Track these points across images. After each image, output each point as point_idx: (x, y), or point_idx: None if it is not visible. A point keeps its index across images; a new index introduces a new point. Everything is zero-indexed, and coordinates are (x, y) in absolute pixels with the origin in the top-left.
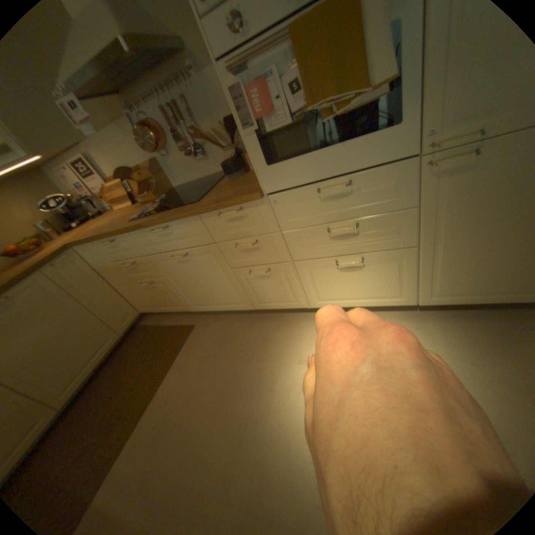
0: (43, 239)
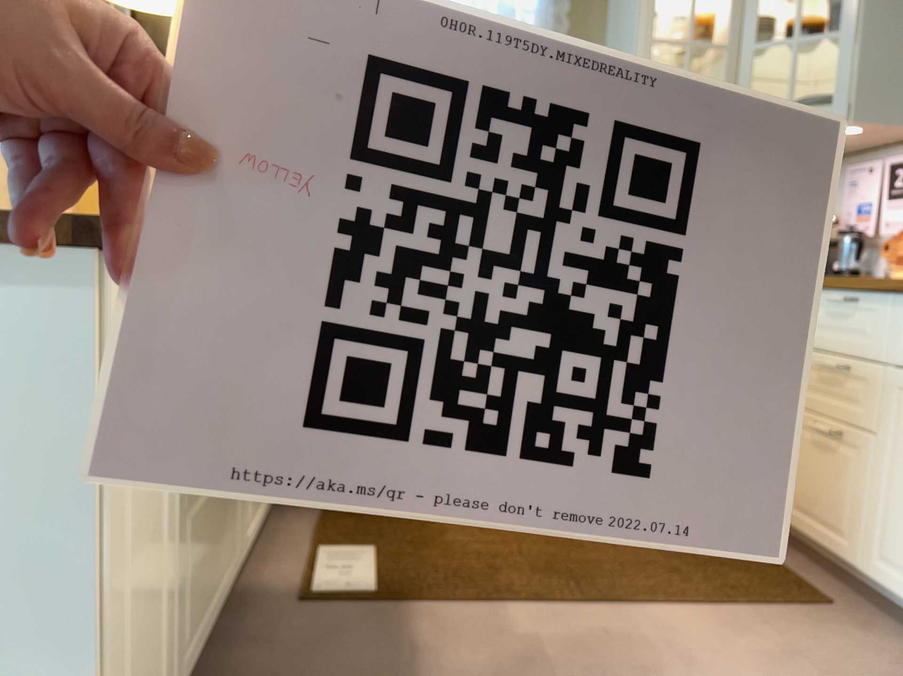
0: None
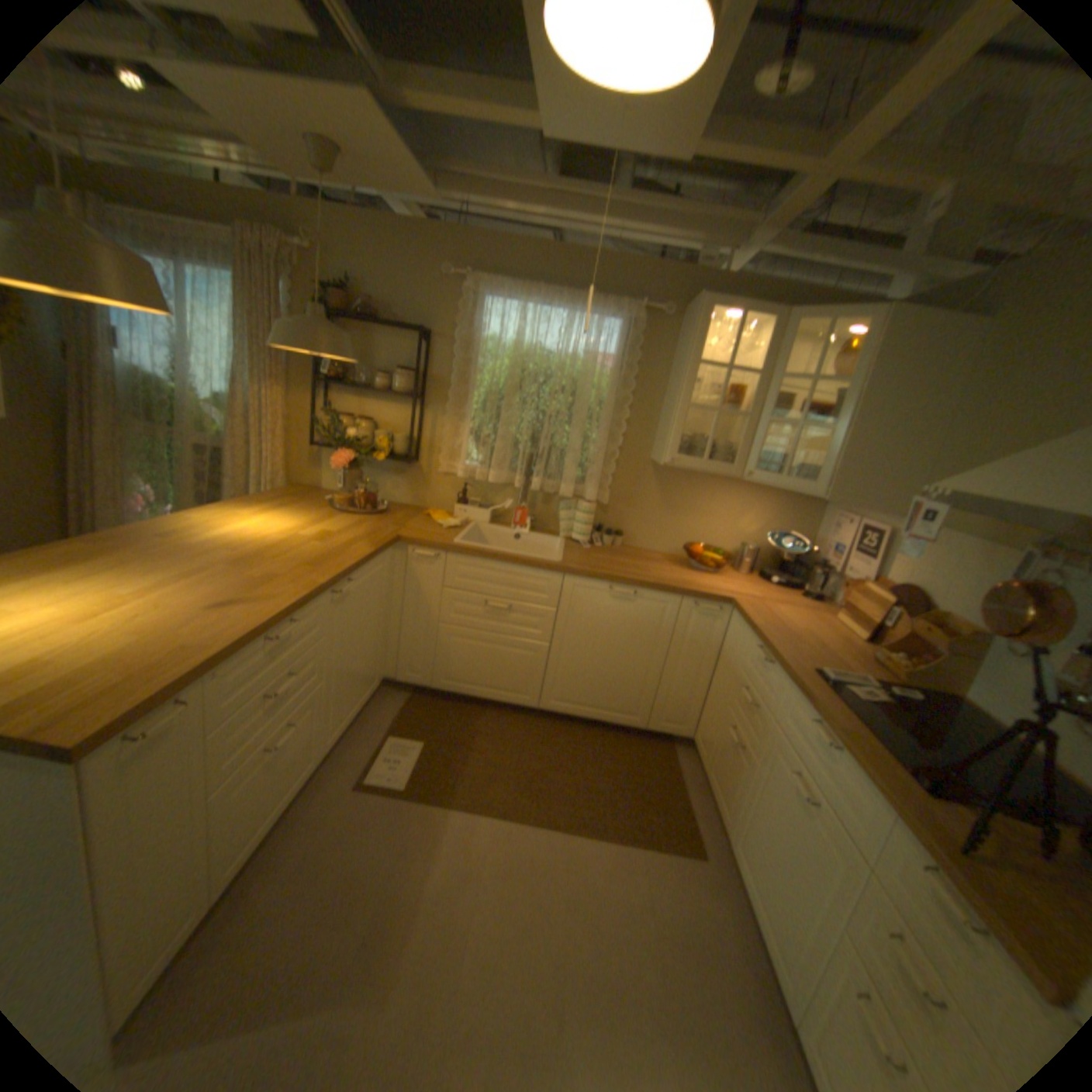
0: (730, 562)
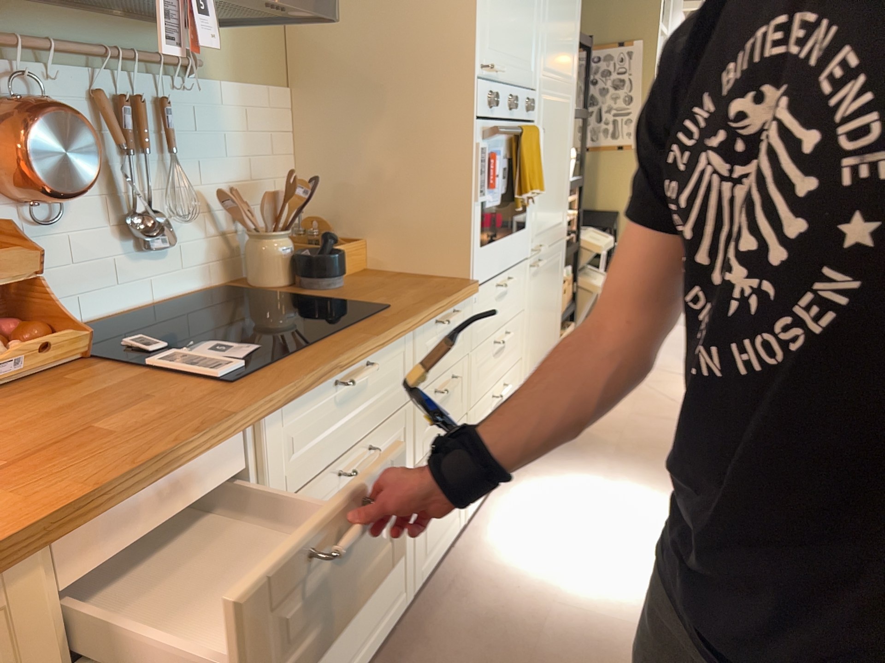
0: None
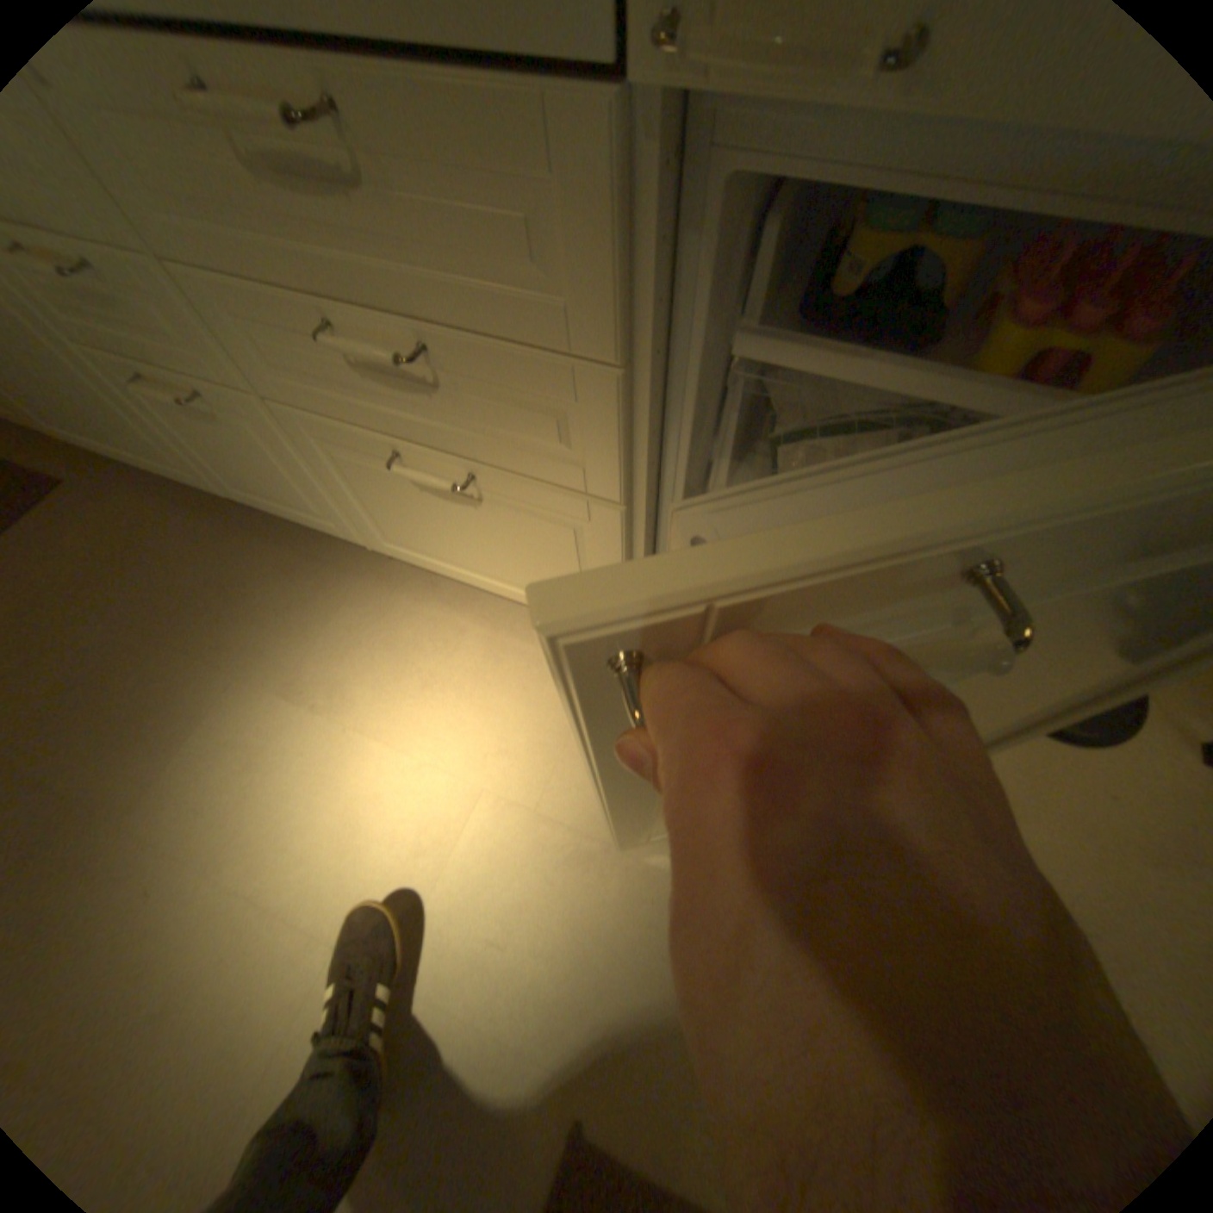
0: None
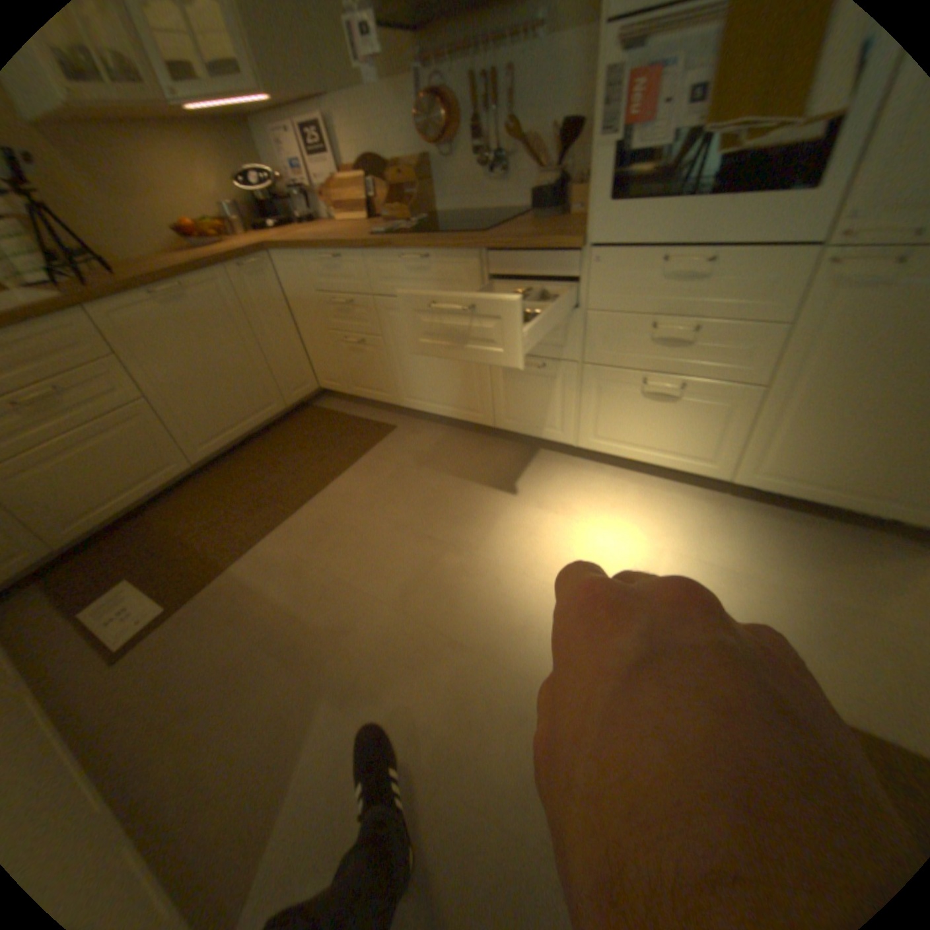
0: (219, 226)
